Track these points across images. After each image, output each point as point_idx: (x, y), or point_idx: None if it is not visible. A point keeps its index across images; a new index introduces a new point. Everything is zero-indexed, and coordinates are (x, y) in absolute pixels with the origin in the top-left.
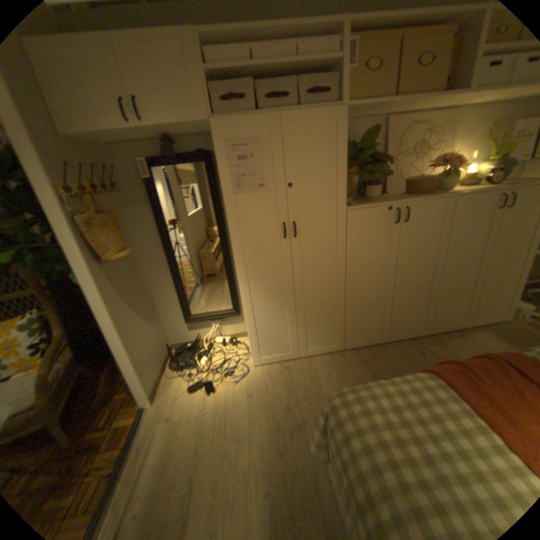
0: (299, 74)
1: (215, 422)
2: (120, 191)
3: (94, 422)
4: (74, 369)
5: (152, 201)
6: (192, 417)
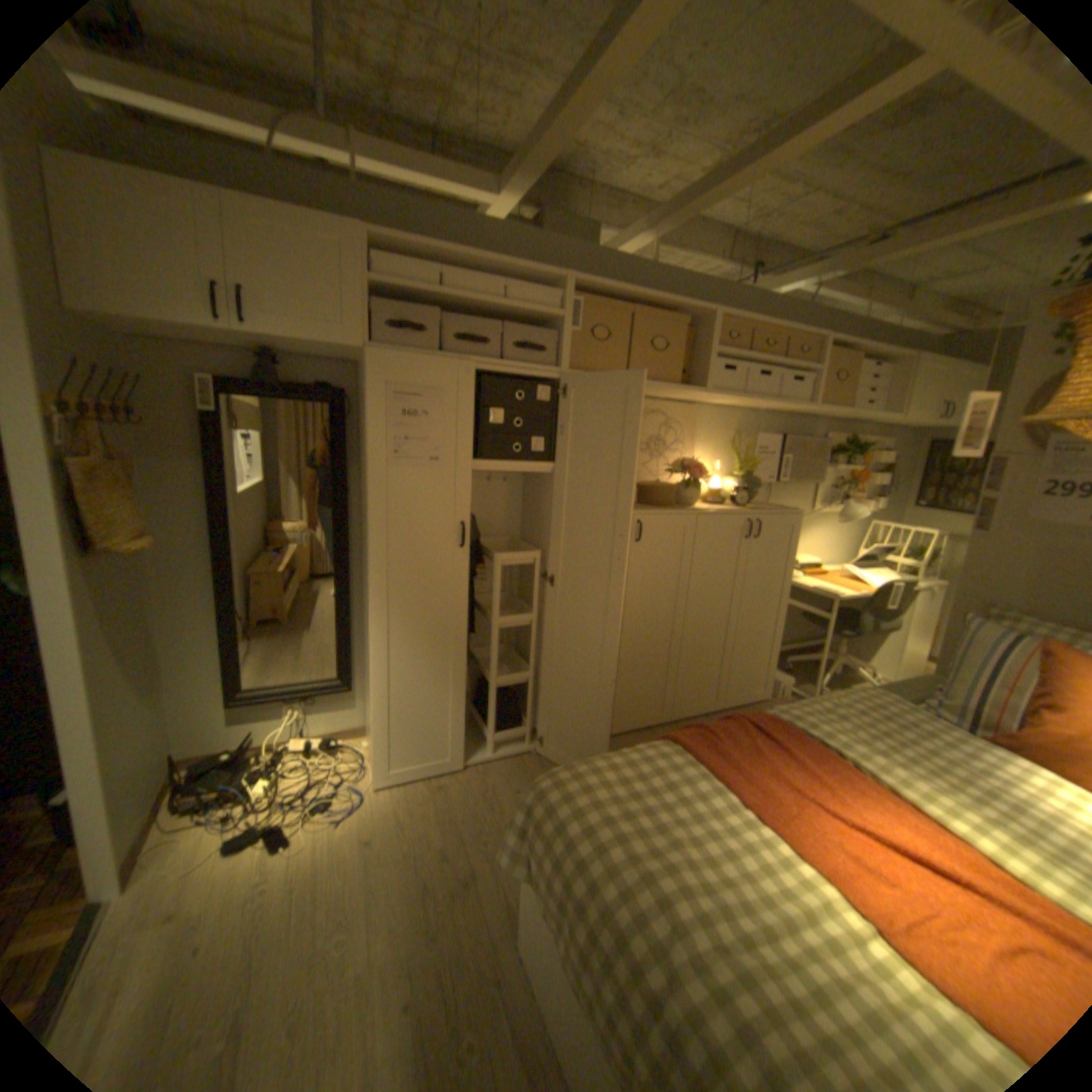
0: (504, 318)
1: (291, 901)
2: (140, 423)
3: None
4: None
5: (210, 453)
6: (236, 898)
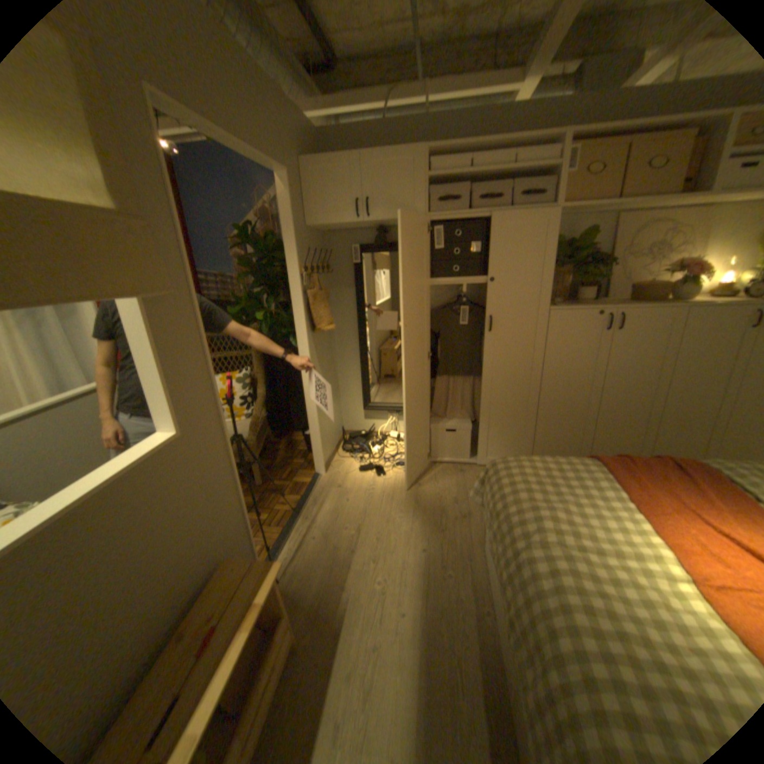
0: (518, 176)
1: (383, 496)
2: (332, 273)
3: (279, 474)
4: (266, 428)
5: (358, 285)
6: (363, 488)
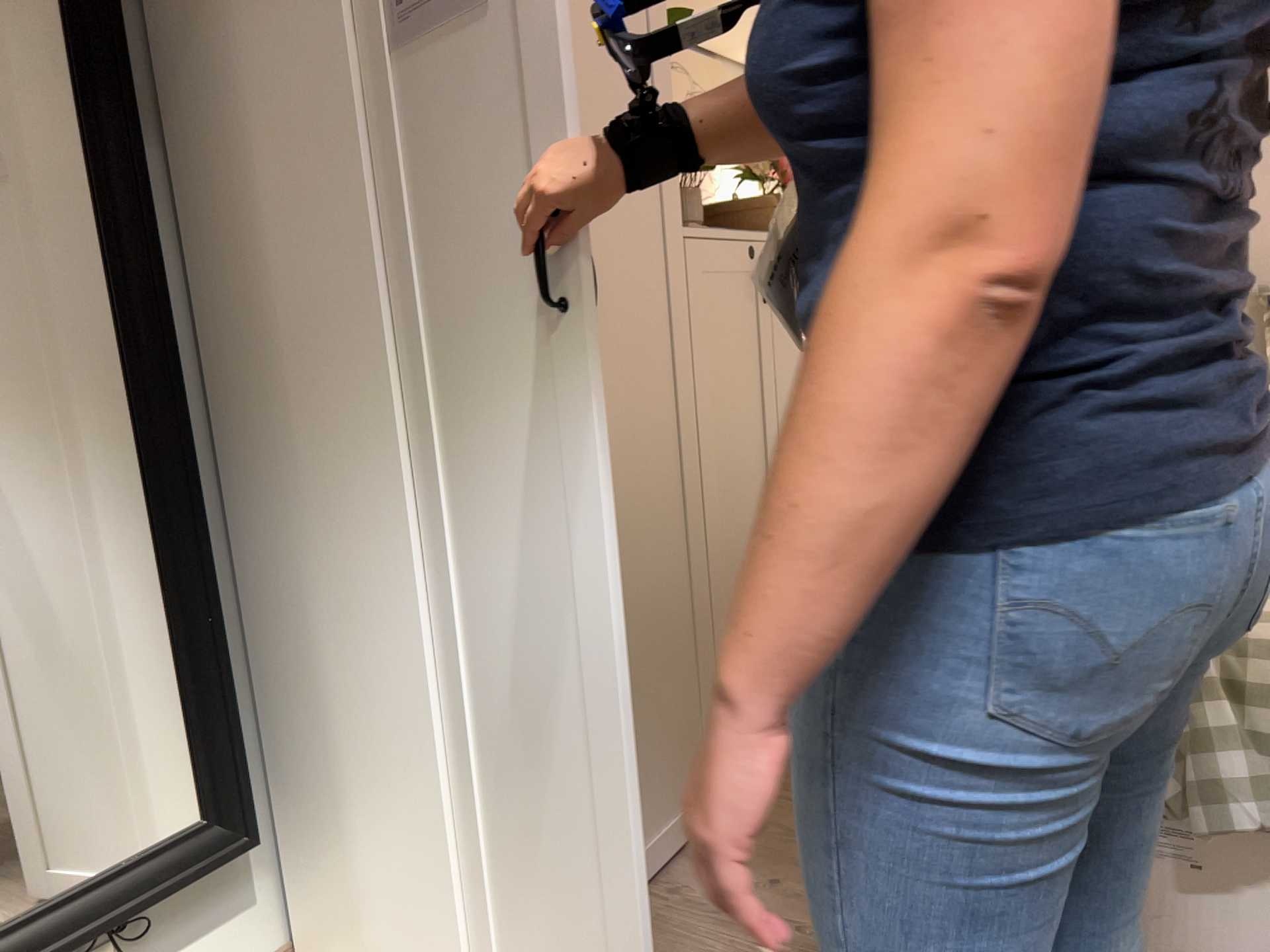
0: None
1: None
2: None
3: None
4: None
5: None
6: None
